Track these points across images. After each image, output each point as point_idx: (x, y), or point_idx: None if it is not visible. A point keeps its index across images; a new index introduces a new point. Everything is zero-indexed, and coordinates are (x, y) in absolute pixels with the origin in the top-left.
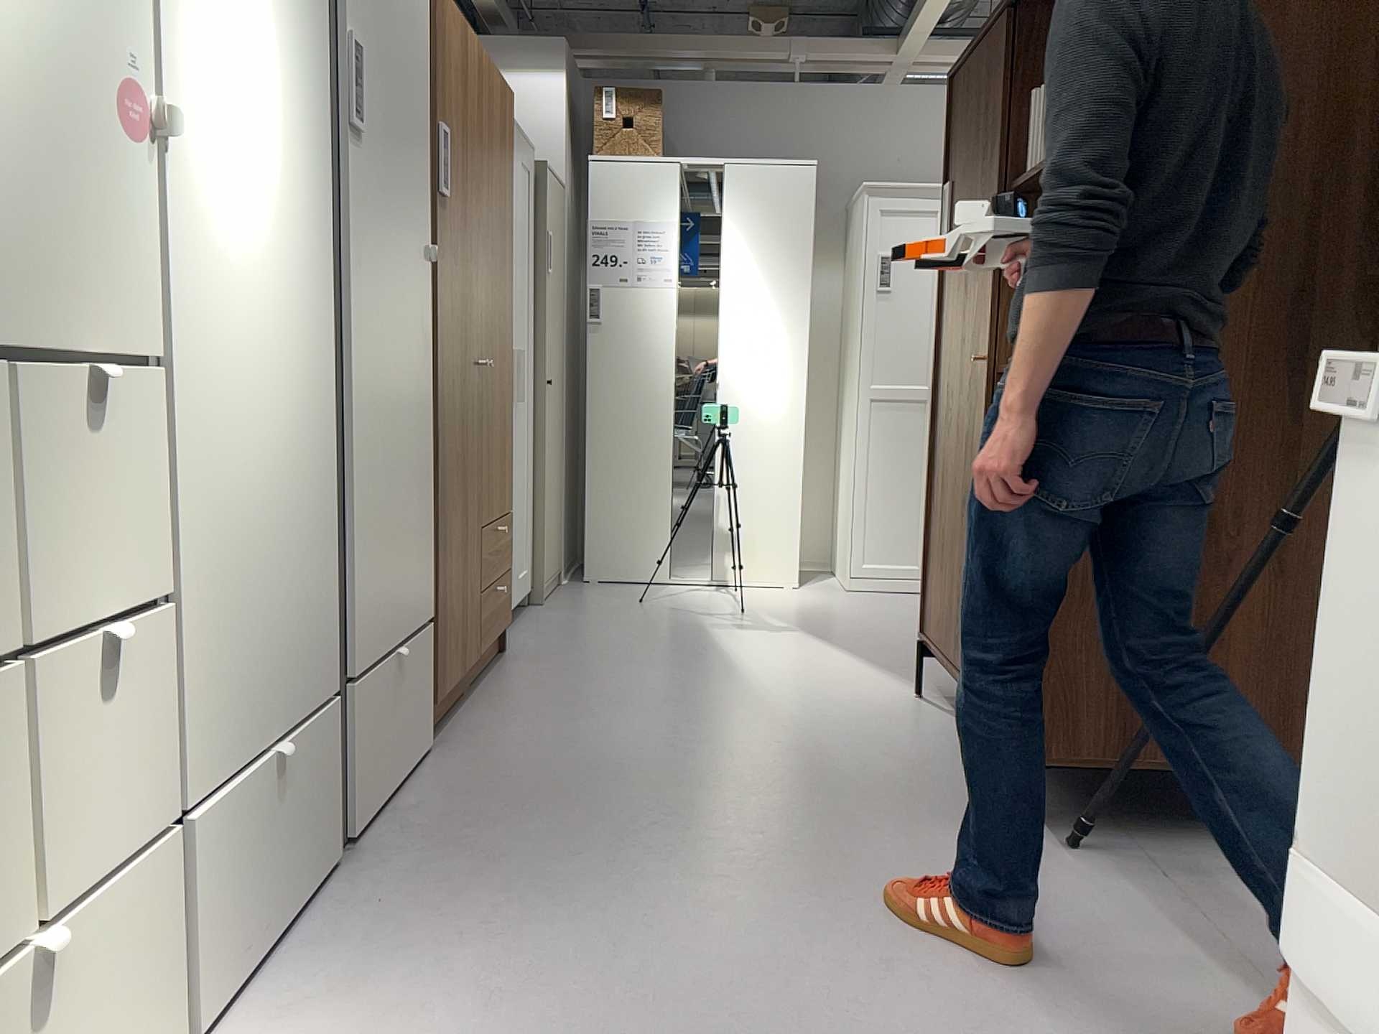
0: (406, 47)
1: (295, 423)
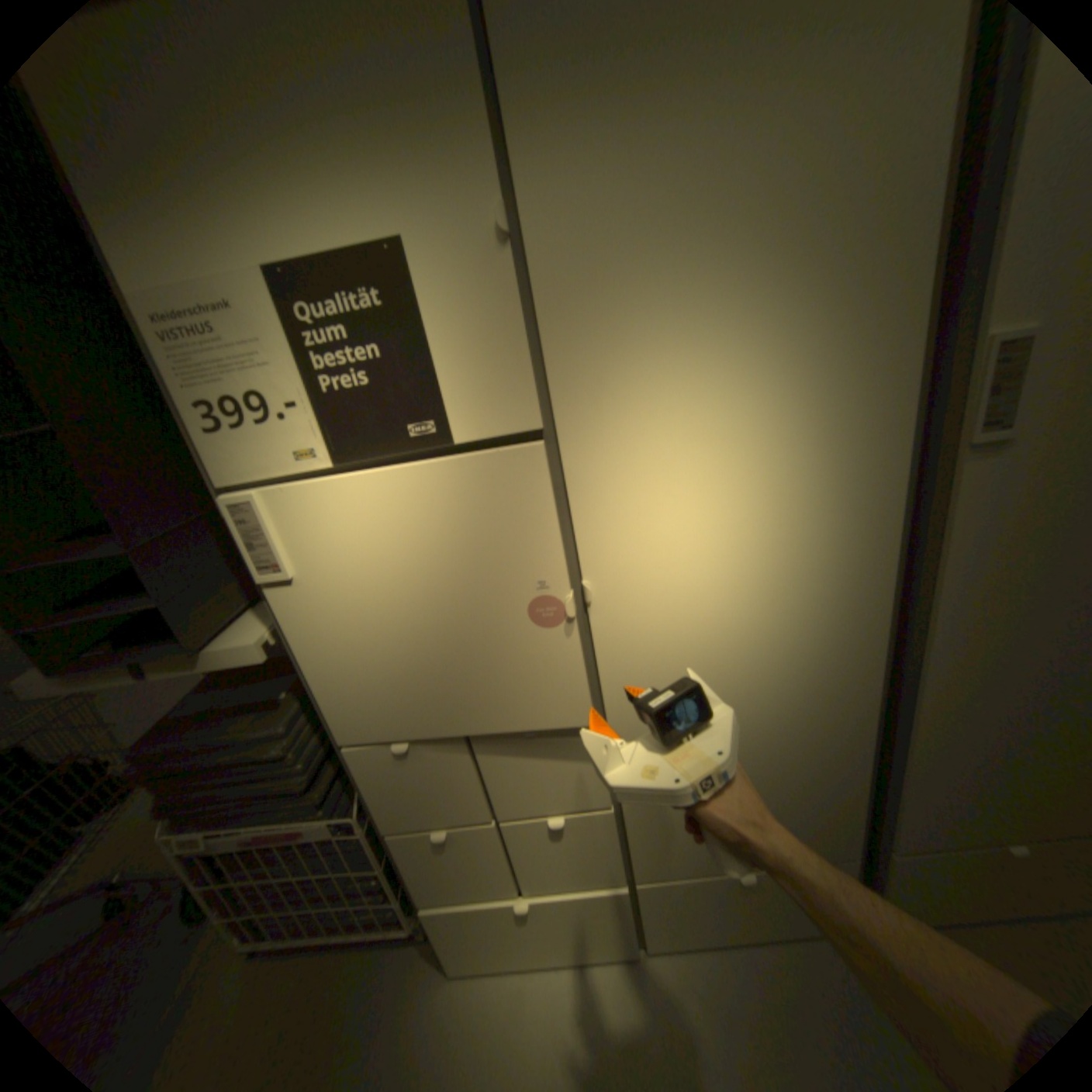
0: None
1: (802, 715)
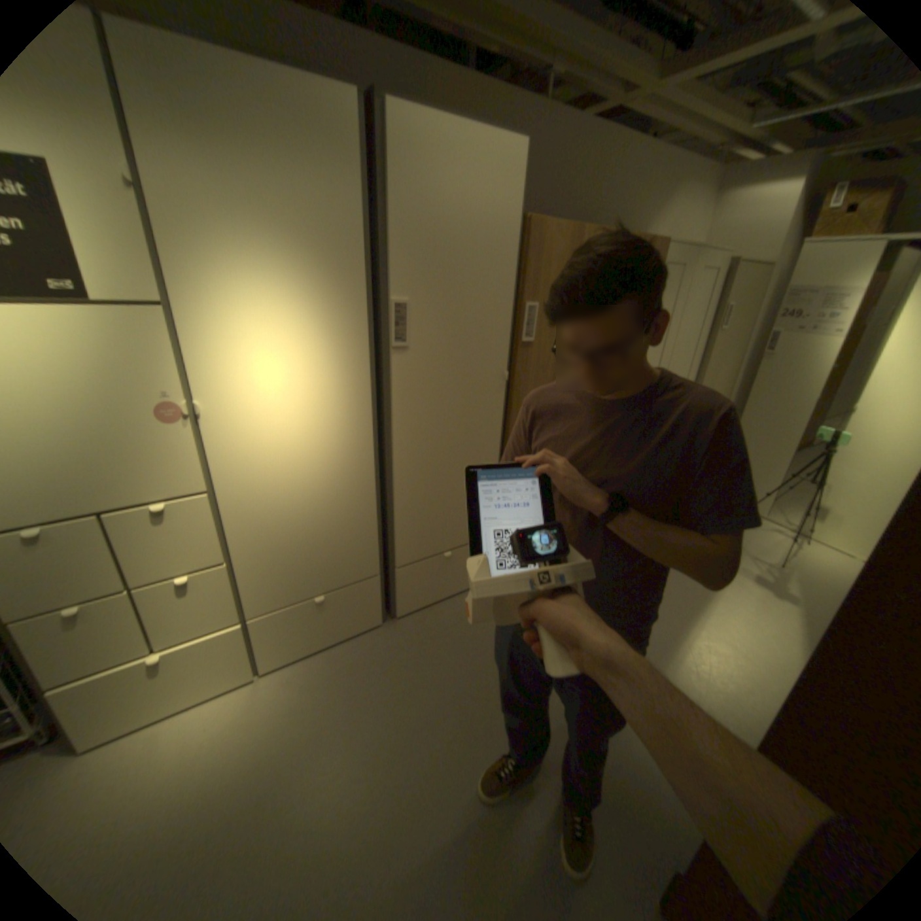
0: (480, 276)
1: (337, 487)
